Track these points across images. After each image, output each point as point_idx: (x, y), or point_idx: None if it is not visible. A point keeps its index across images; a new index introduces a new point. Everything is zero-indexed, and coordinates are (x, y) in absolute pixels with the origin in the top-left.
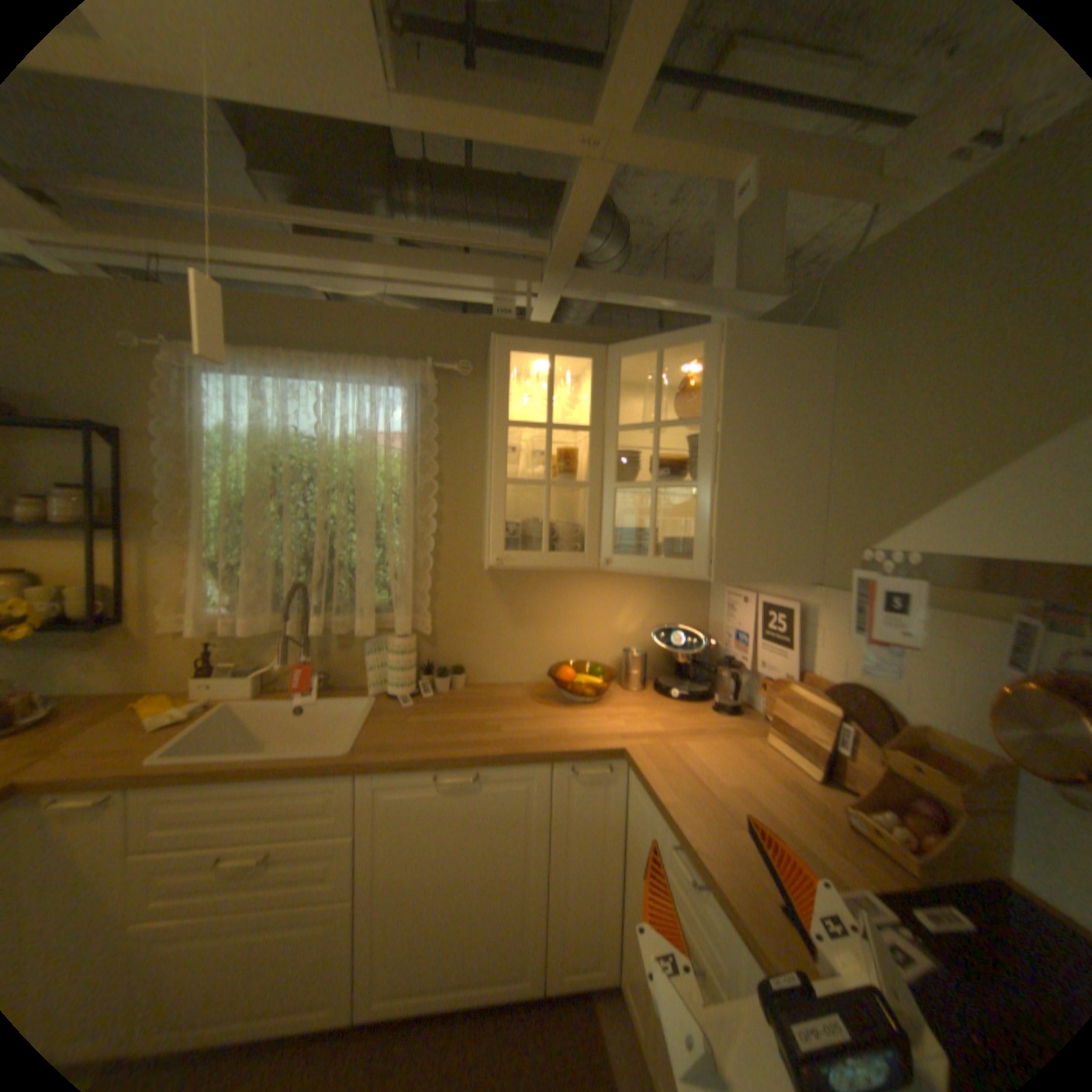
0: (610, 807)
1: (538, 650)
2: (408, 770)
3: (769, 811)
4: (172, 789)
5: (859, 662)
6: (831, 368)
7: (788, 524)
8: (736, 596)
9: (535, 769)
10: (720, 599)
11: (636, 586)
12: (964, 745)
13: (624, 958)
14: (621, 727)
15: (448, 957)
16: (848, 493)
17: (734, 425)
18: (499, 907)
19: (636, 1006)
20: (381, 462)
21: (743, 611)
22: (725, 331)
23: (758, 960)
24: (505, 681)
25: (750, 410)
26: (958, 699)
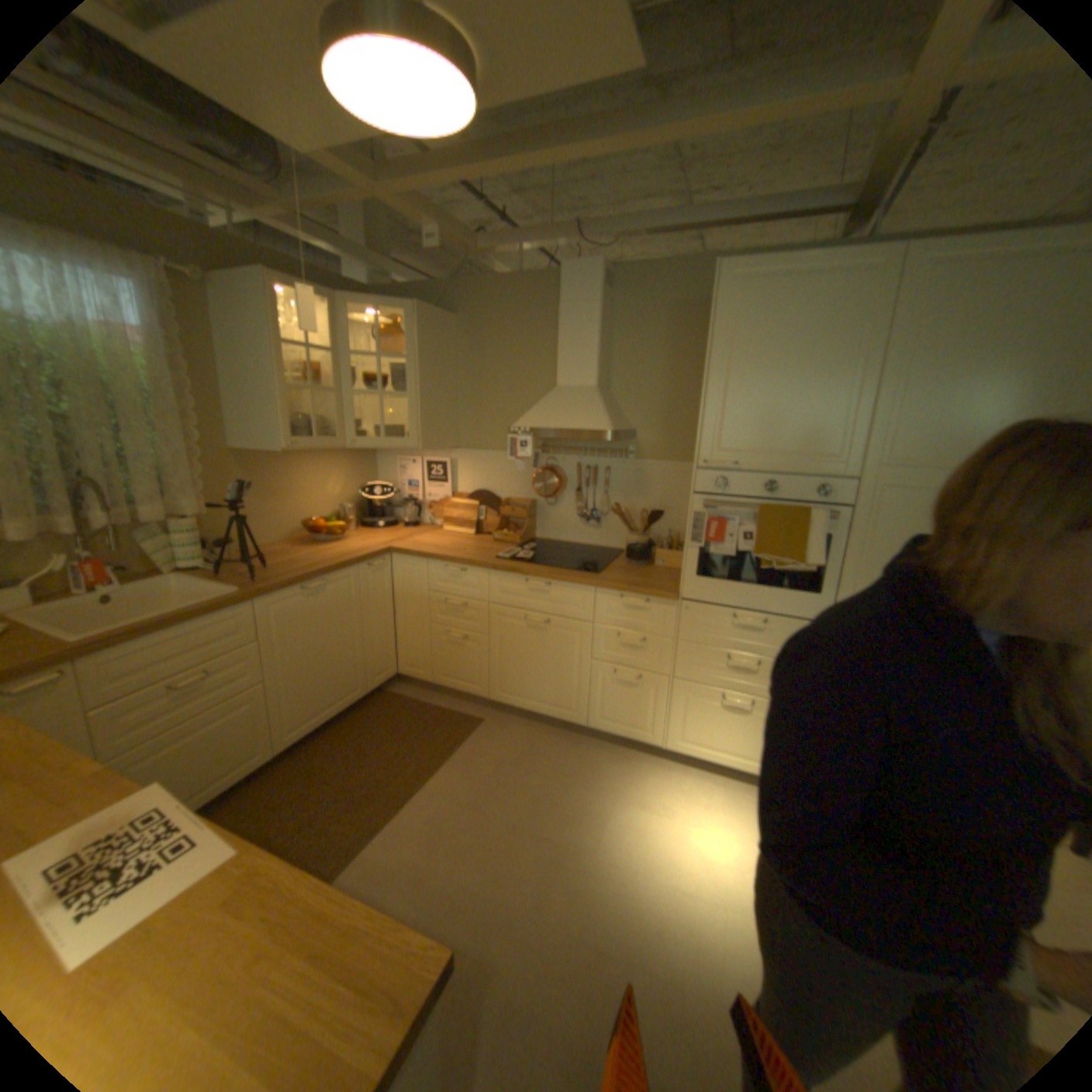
0: (384, 583)
1: (279, 518)
2: (287, 588)
3: (467, 546)
4: (116, 652)
5: (478, 481)
6: (452, 336)
7: (443, 418)
8: (404, 462)
9: (350, 571)
10: (386, 467)
11: (335, 463)
12: (519, 501)
13: (399, 657)
14: (374, 543)
15: (320, 695)
16: (466, 403)
17: (421, 364)
18: (342, 655)
19: (415, 667)
20: (122, 358)
21: (411, 470)
22: (411, 307)
23: (493, 574)
24: (260, 546)
25: (426, 356)
26: (516, 485)
